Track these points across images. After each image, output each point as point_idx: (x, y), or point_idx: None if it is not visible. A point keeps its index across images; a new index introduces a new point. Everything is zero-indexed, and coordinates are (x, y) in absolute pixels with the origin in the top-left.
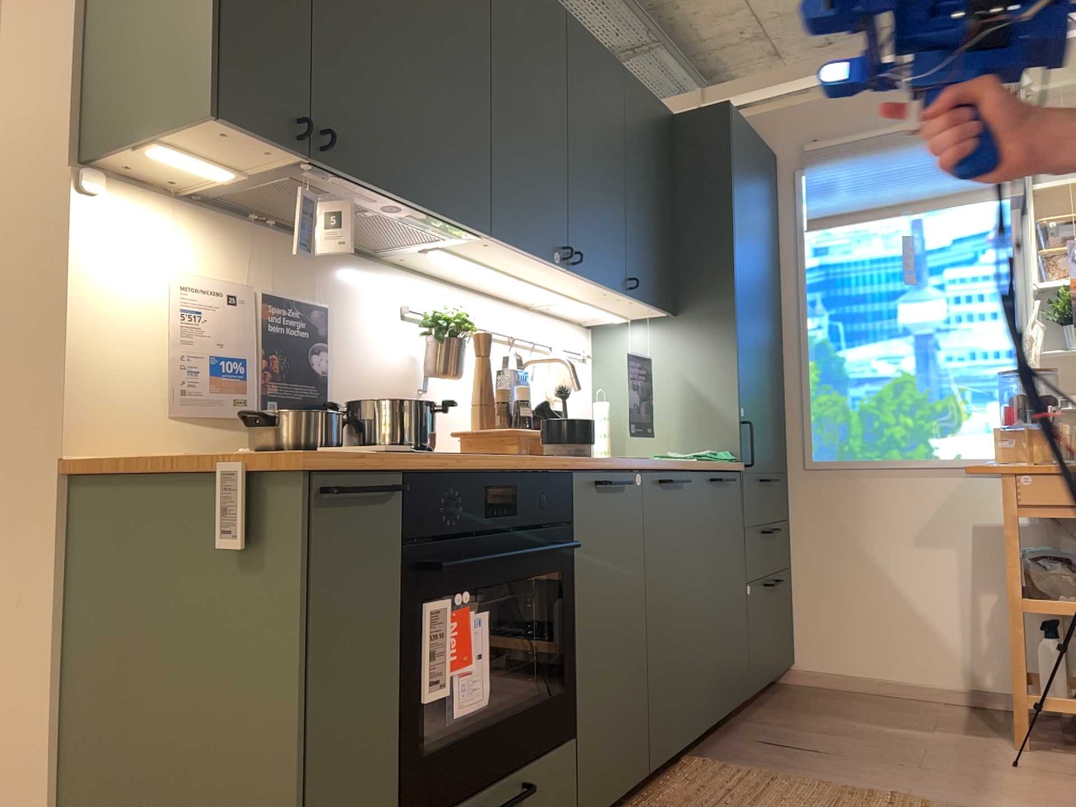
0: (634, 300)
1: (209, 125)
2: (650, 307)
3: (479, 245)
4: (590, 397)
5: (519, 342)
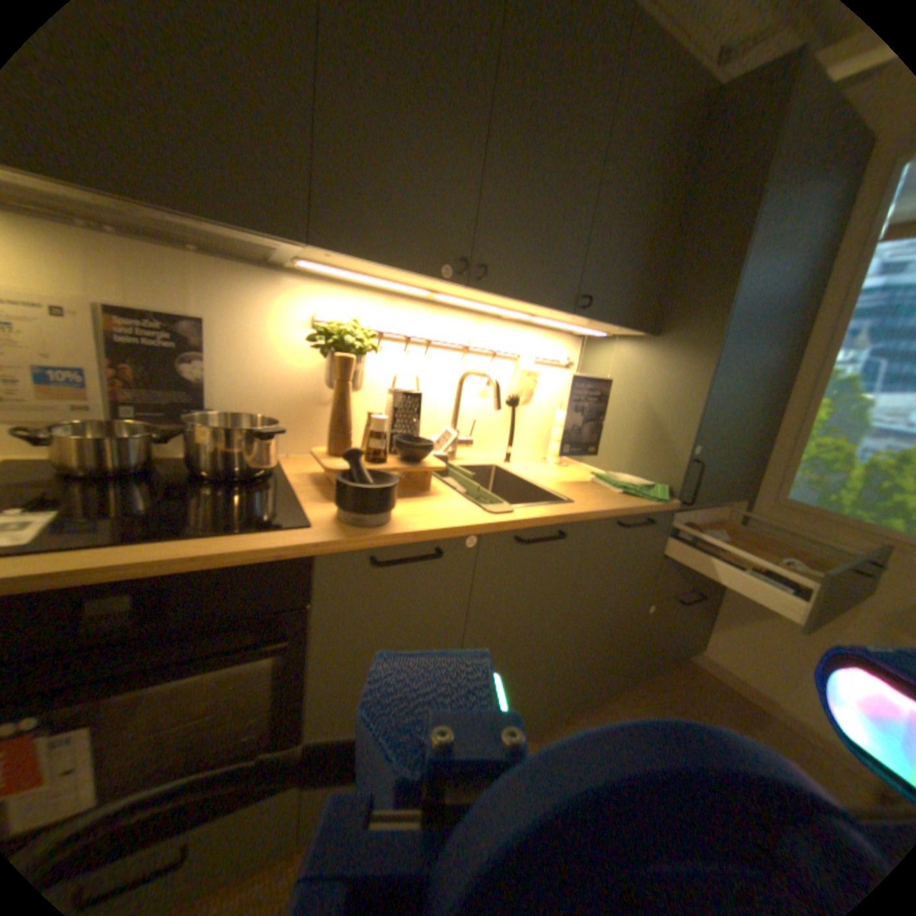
0: (589, 318)
1: None
2: (615, 325)
3: (325, 254)
4: (559, 400)
5: (476, 348)
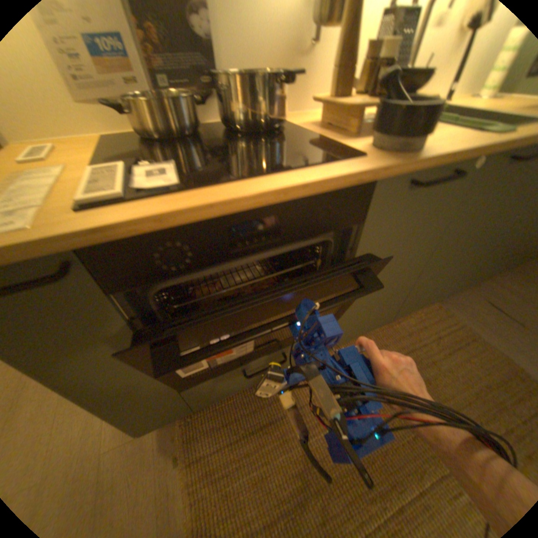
0: None
1: None
2: None
3: None
4: None
5: None
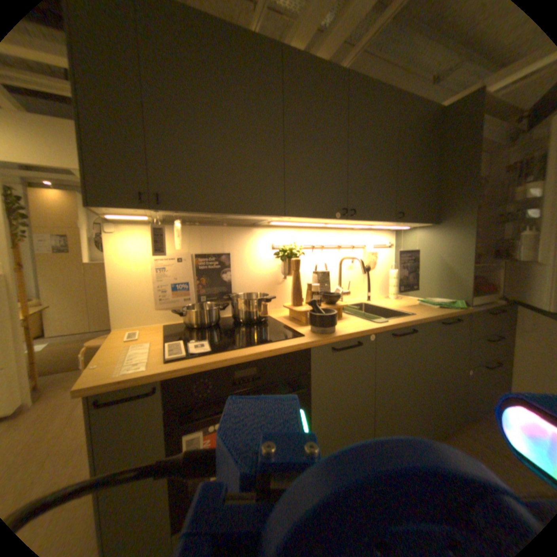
0: (403, 222)
1: (91, 208)
2: (416, 223)
3: (286, 218)
4: (389, 265)
5: (344, 245)
